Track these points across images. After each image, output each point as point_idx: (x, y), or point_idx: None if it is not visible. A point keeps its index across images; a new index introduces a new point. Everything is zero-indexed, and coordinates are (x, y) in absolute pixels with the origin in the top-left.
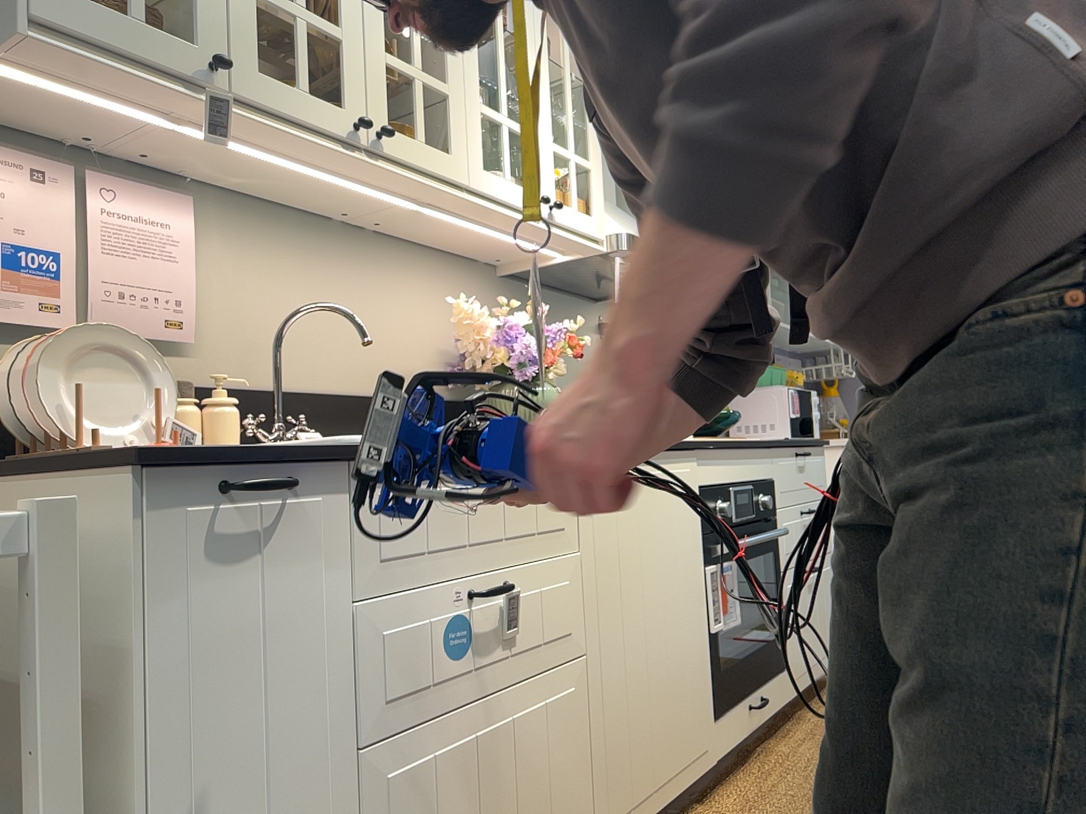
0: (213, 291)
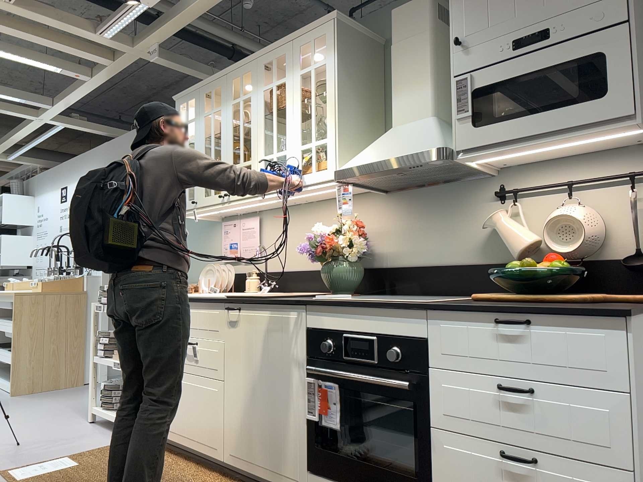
0: (267, 242)
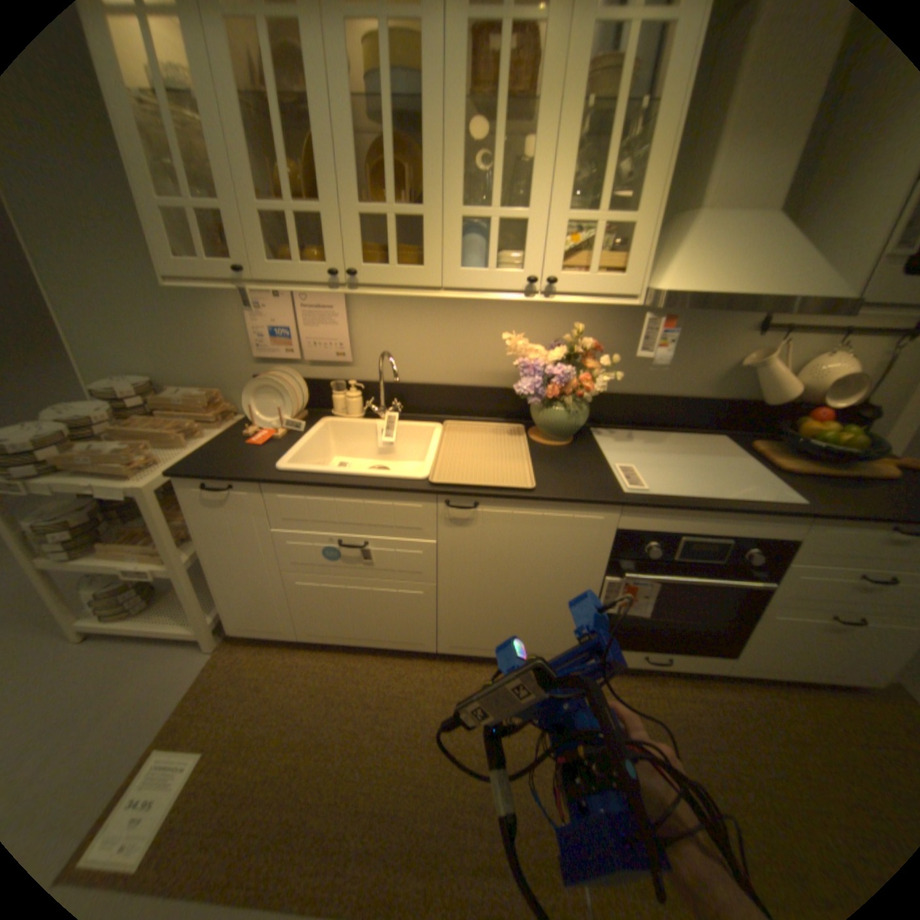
0: (364, 336)
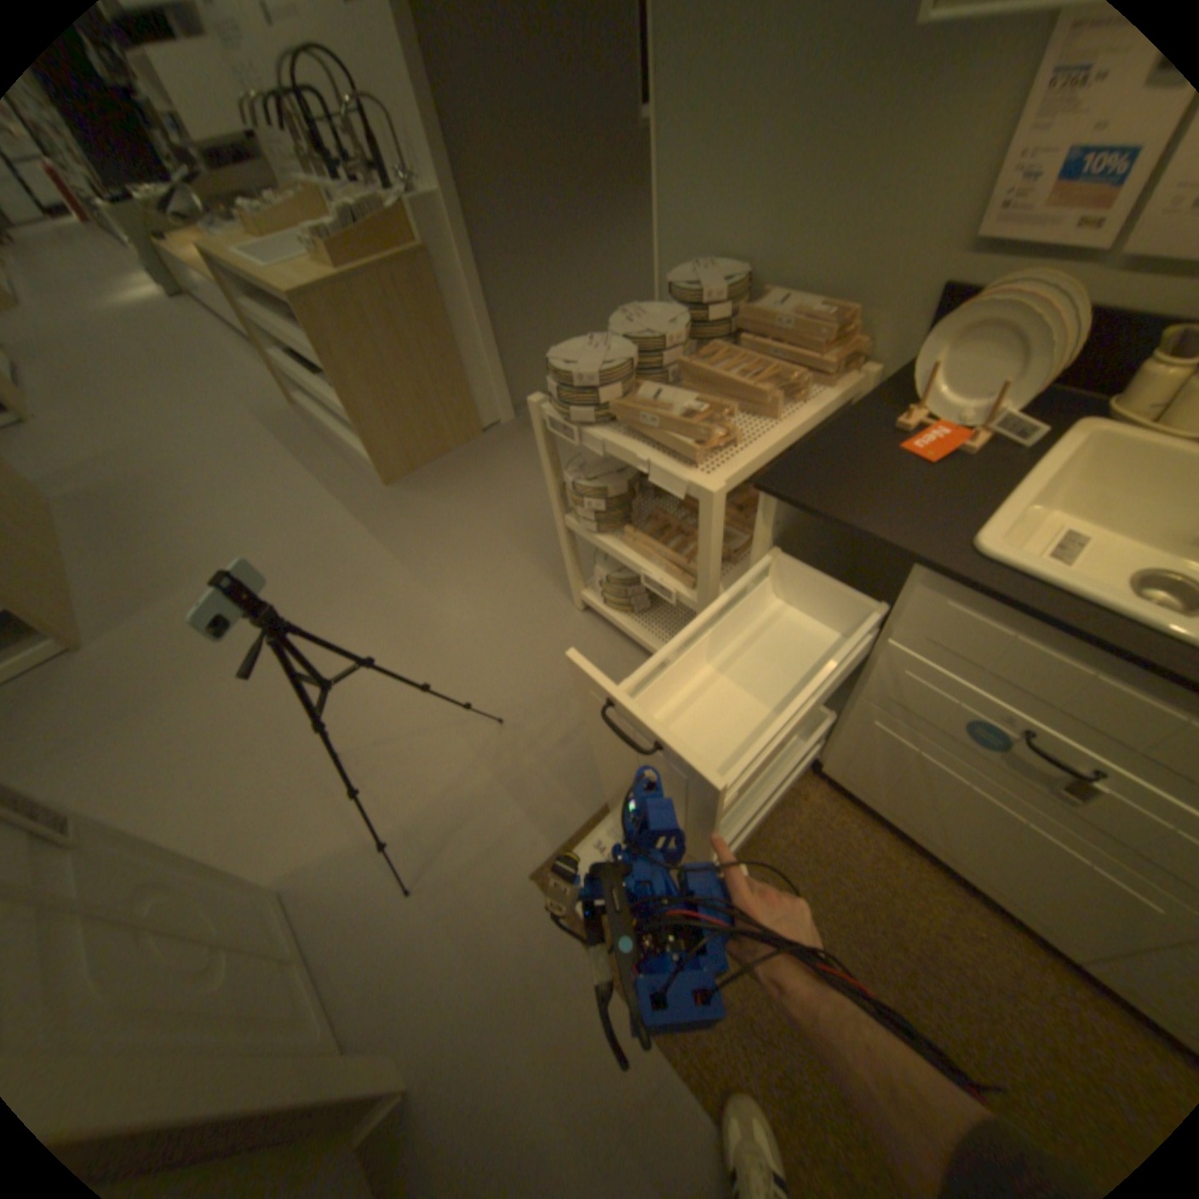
0: None
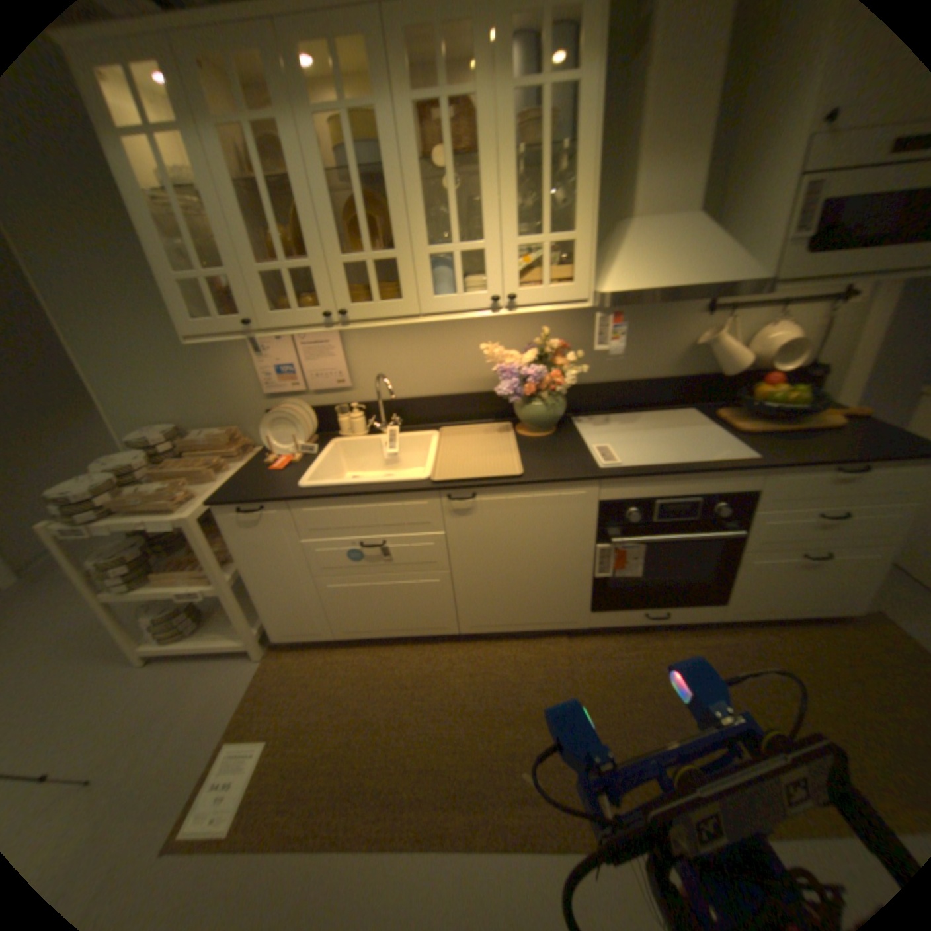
0: (361, 362)
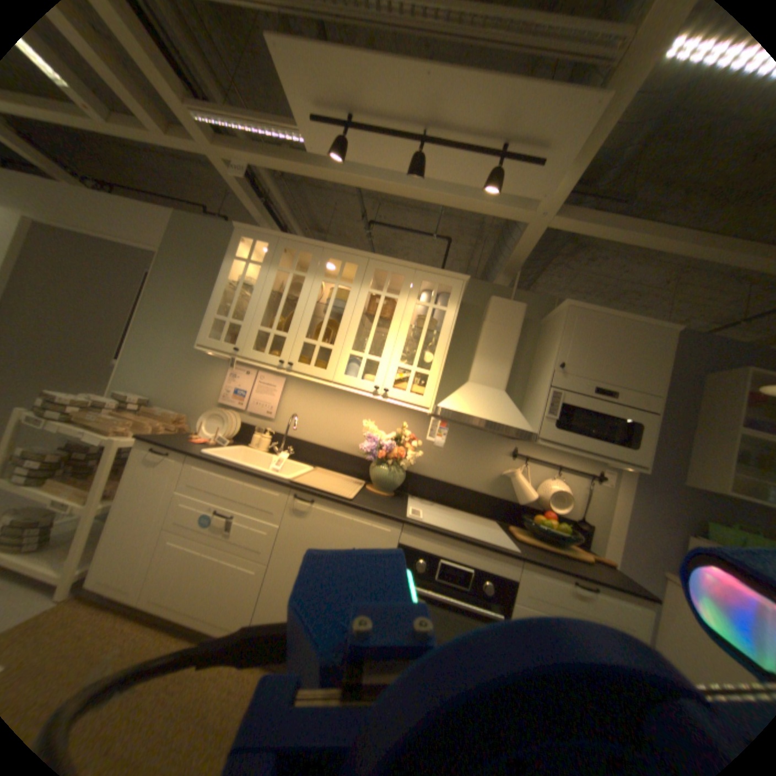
0: (287, 406)
